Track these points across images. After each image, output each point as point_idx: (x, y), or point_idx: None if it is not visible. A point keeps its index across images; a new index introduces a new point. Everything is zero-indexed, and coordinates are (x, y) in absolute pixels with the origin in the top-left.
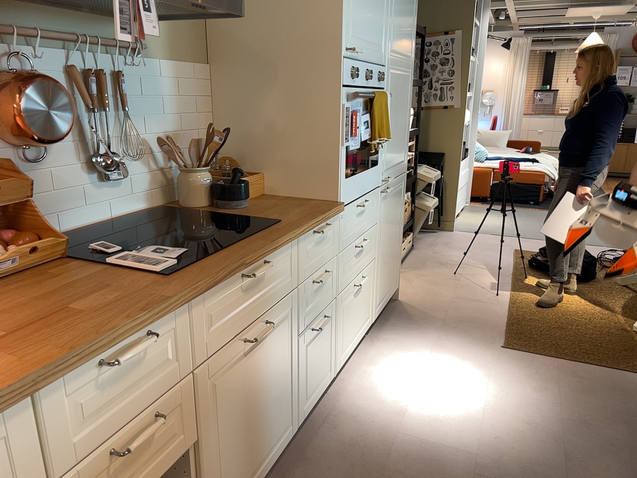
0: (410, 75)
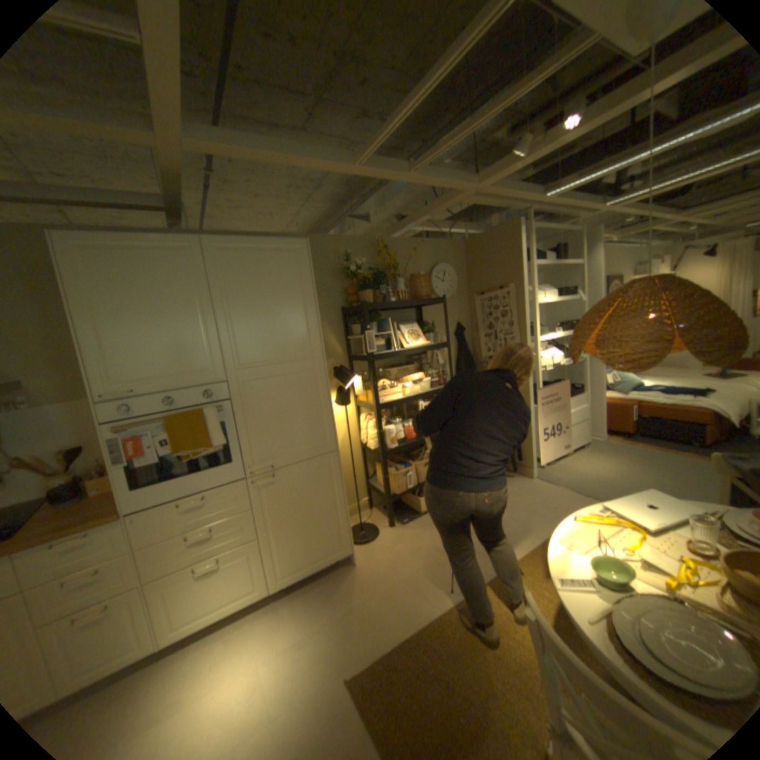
0: (315, 369)
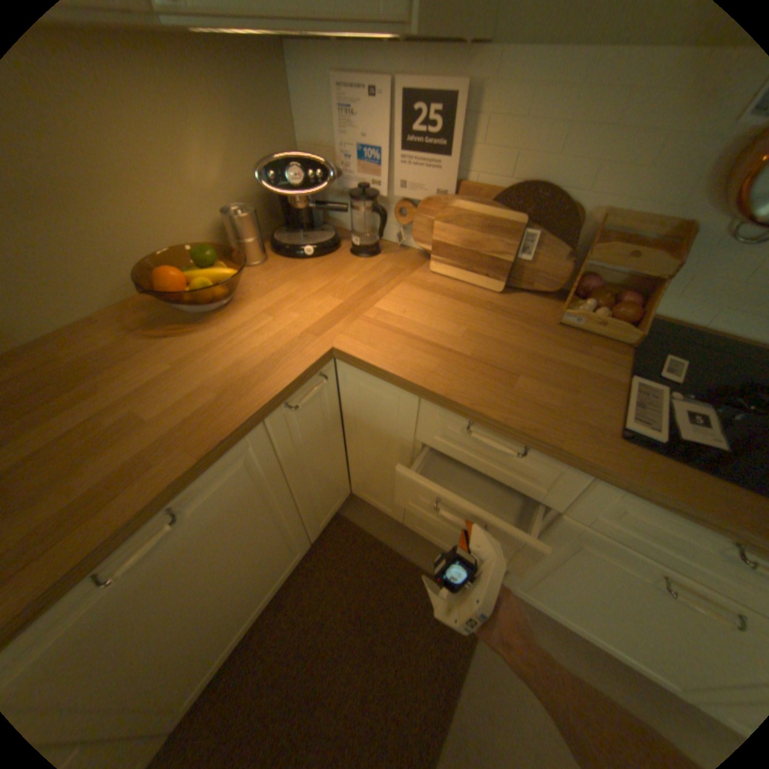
0: None
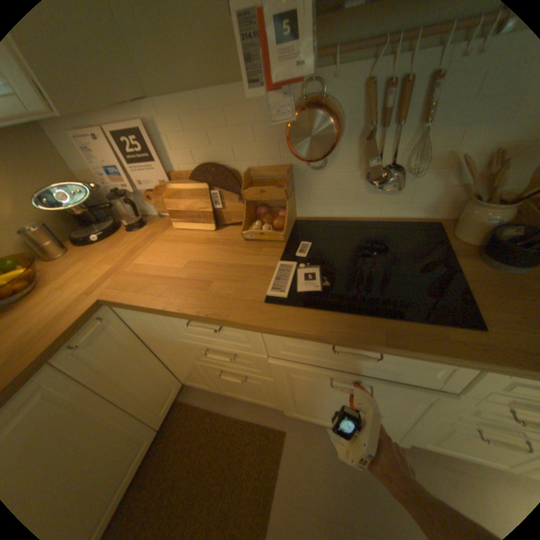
0: None
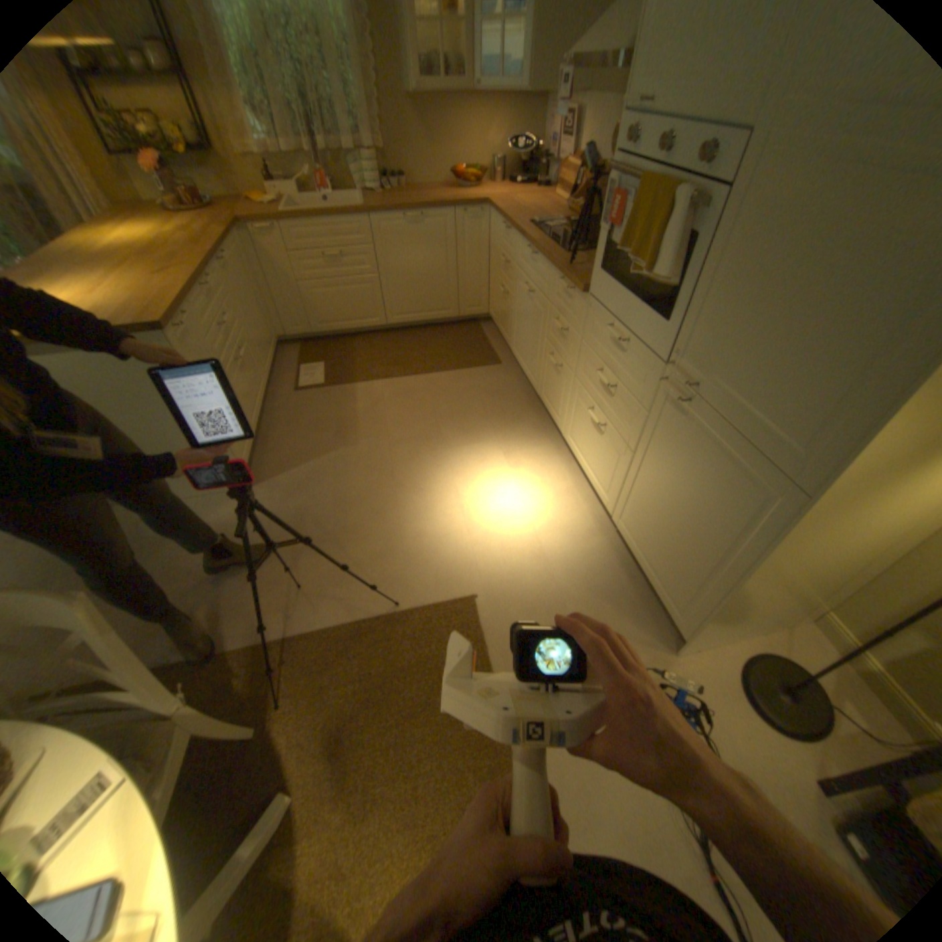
0: None
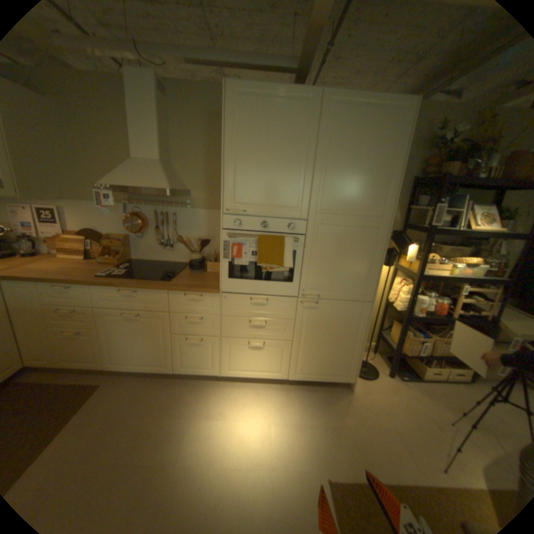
0: (380, 228)
